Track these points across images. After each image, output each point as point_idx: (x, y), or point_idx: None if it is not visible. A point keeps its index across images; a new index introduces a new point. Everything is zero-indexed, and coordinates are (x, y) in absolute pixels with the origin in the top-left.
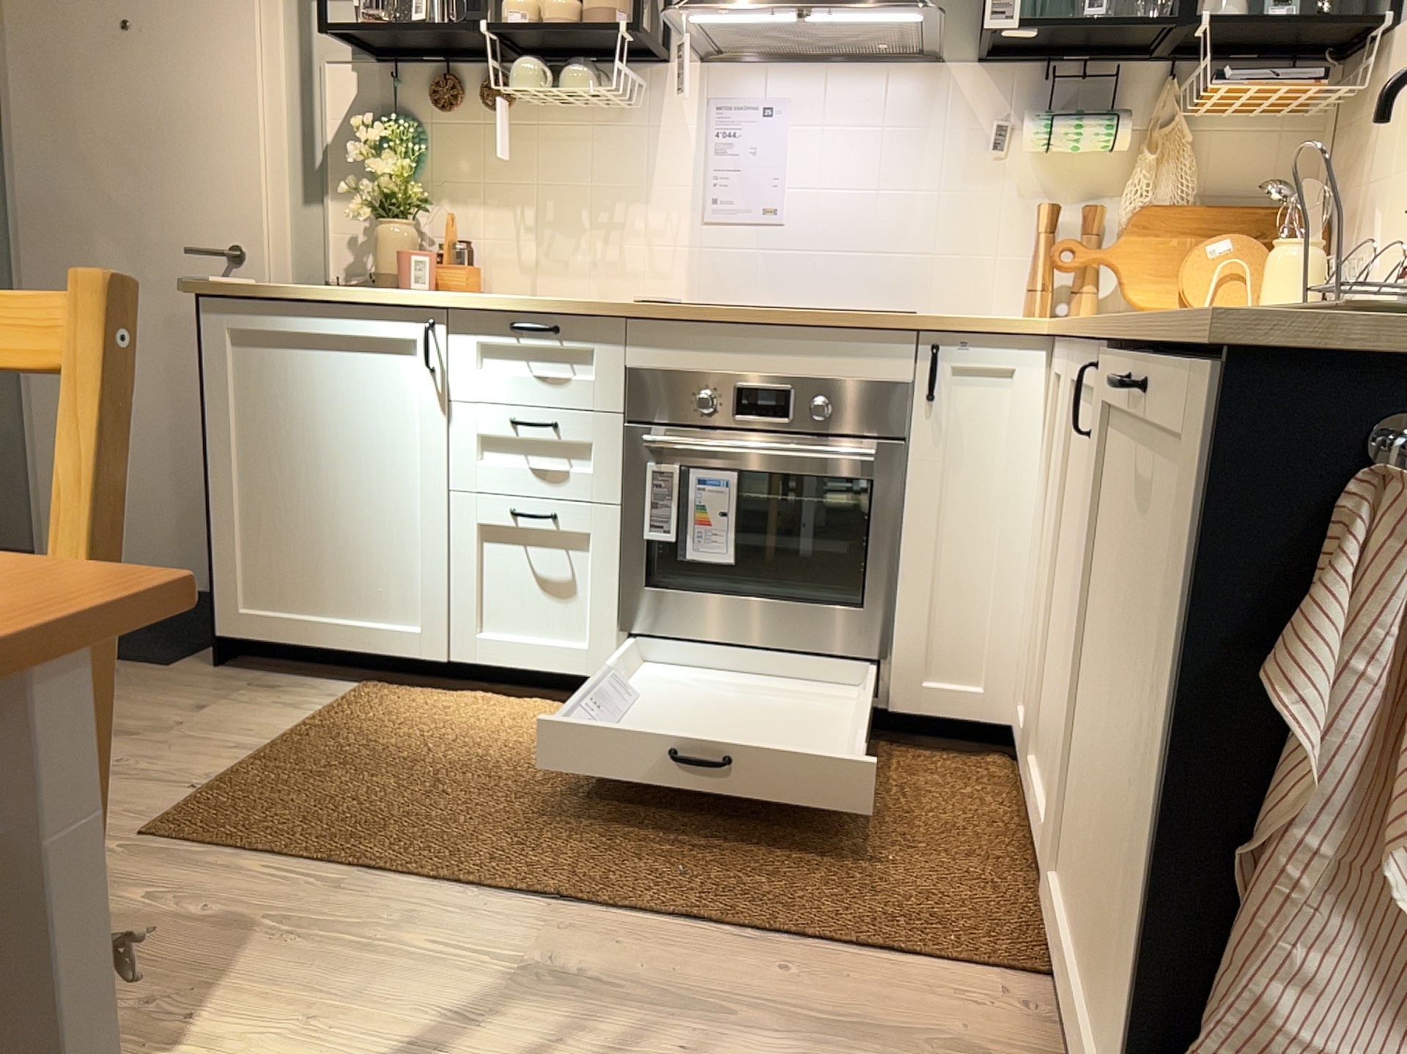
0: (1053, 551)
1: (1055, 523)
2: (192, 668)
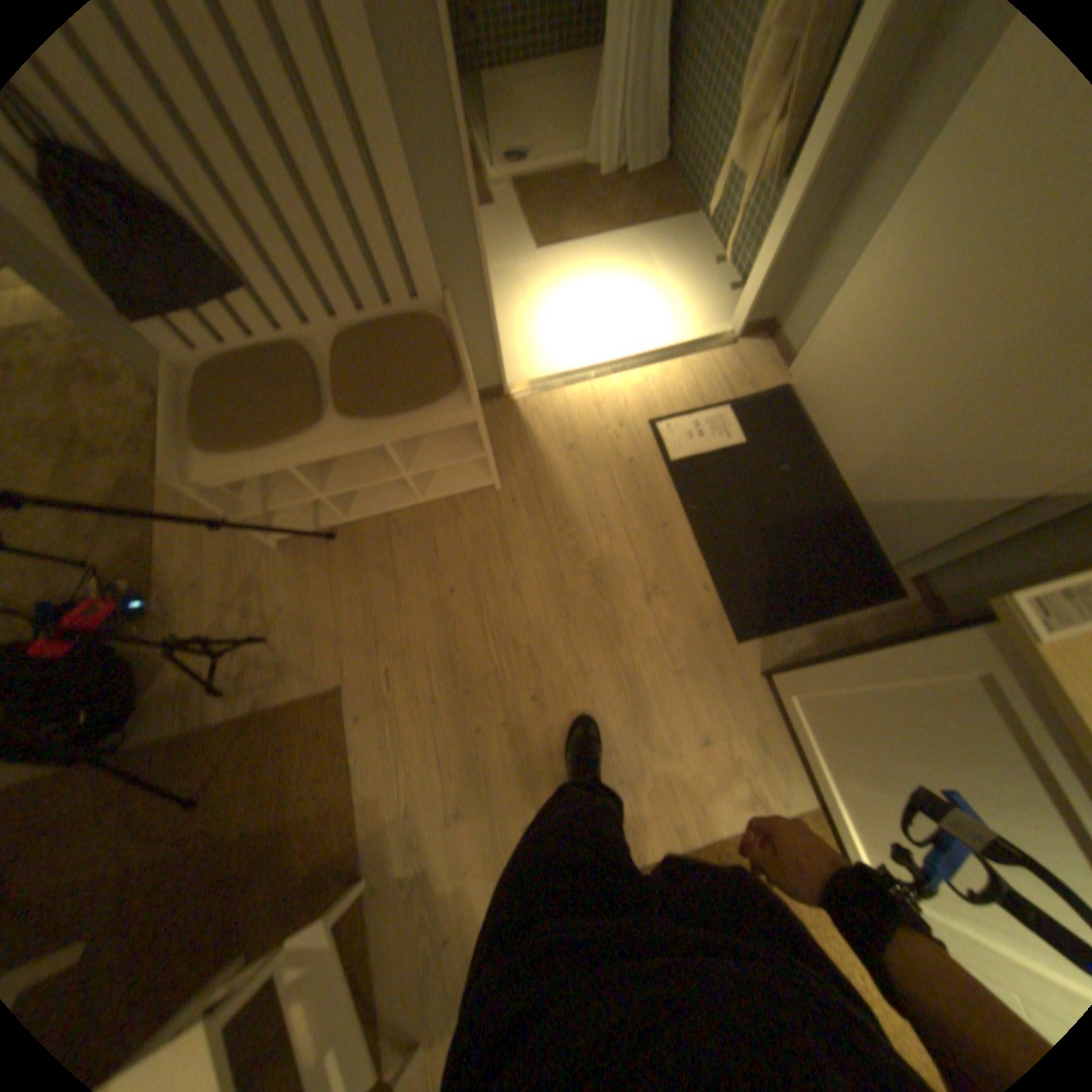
0: None
1: None
2: (746, 661)
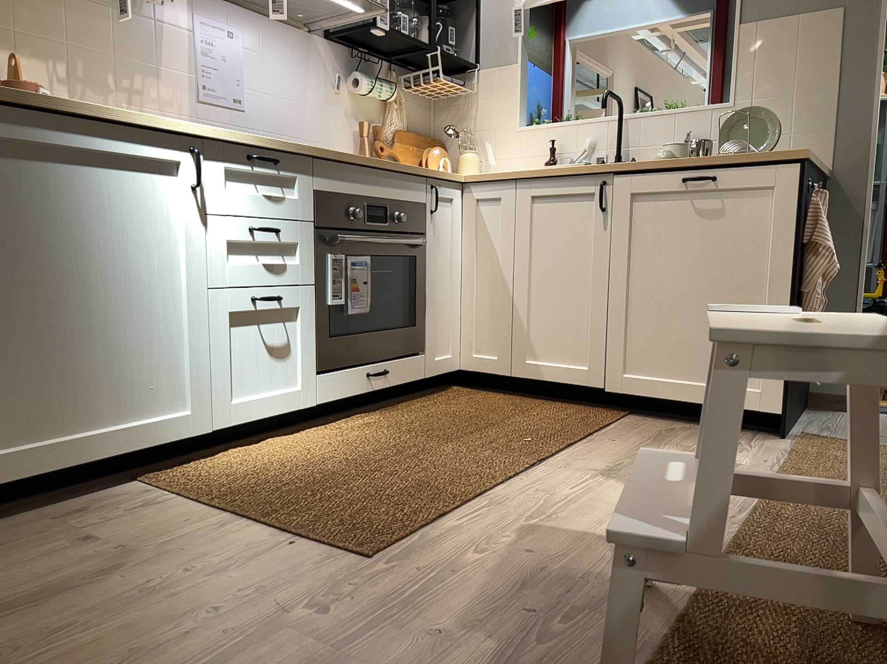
0: (528, 268)
1: (528, 255)
2: None
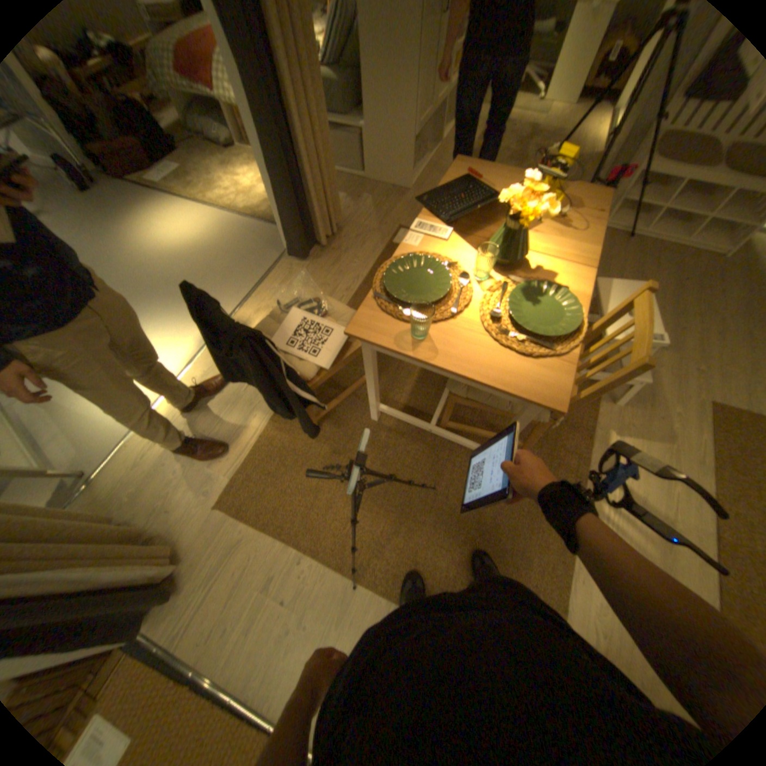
0: None
1: None
2: None
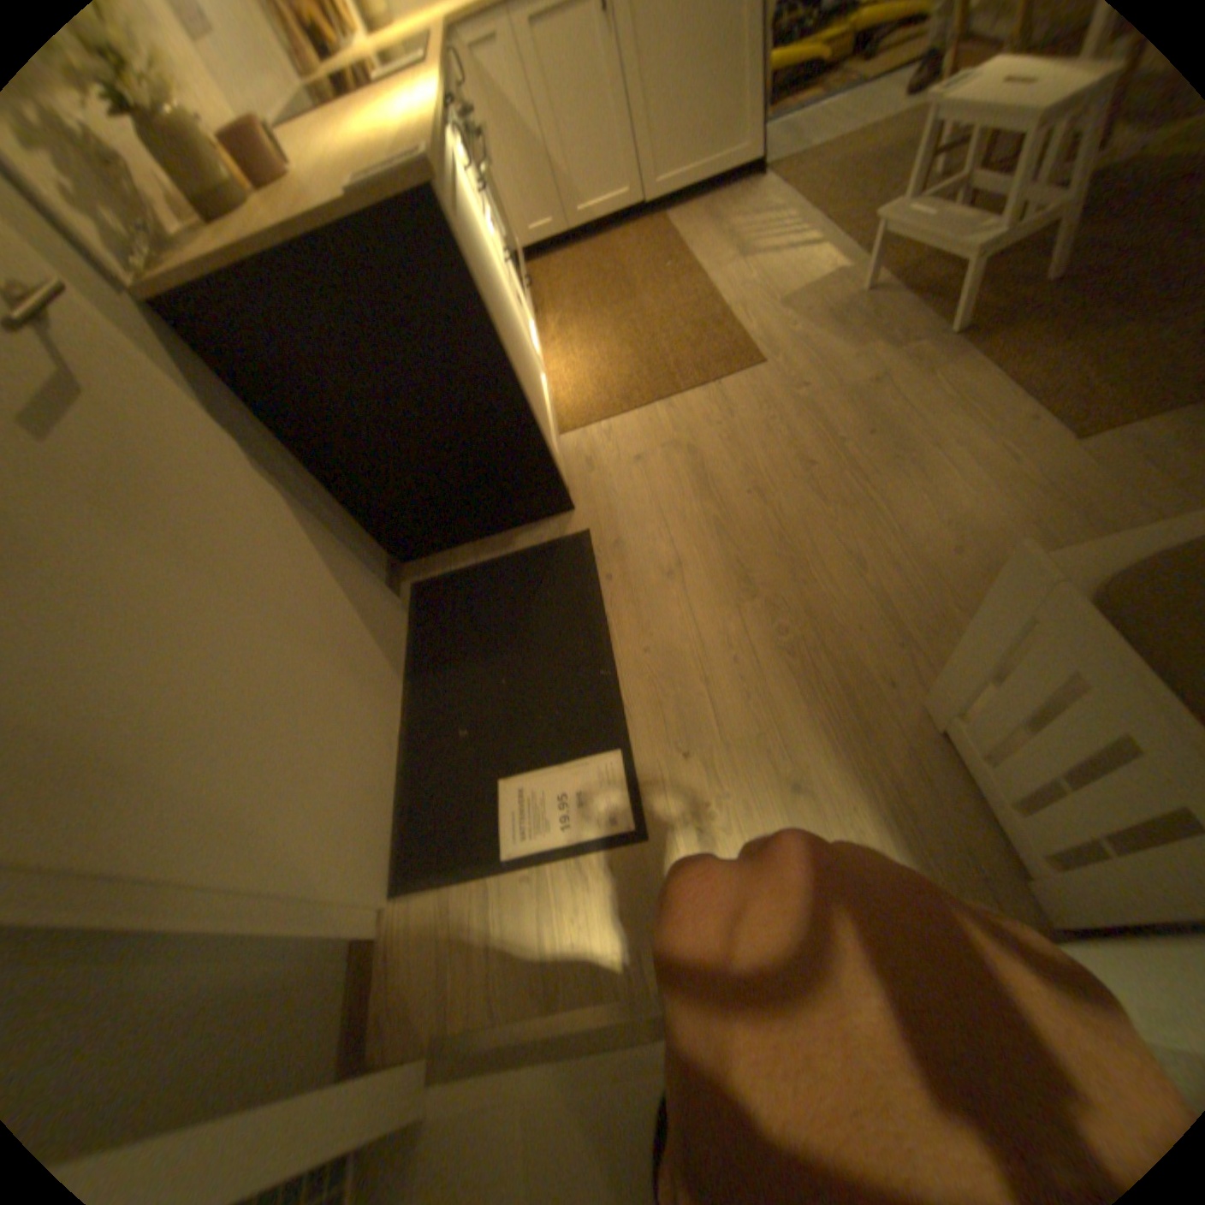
0: (550, 110)
1: (546, 95)
2: (585, 516)
